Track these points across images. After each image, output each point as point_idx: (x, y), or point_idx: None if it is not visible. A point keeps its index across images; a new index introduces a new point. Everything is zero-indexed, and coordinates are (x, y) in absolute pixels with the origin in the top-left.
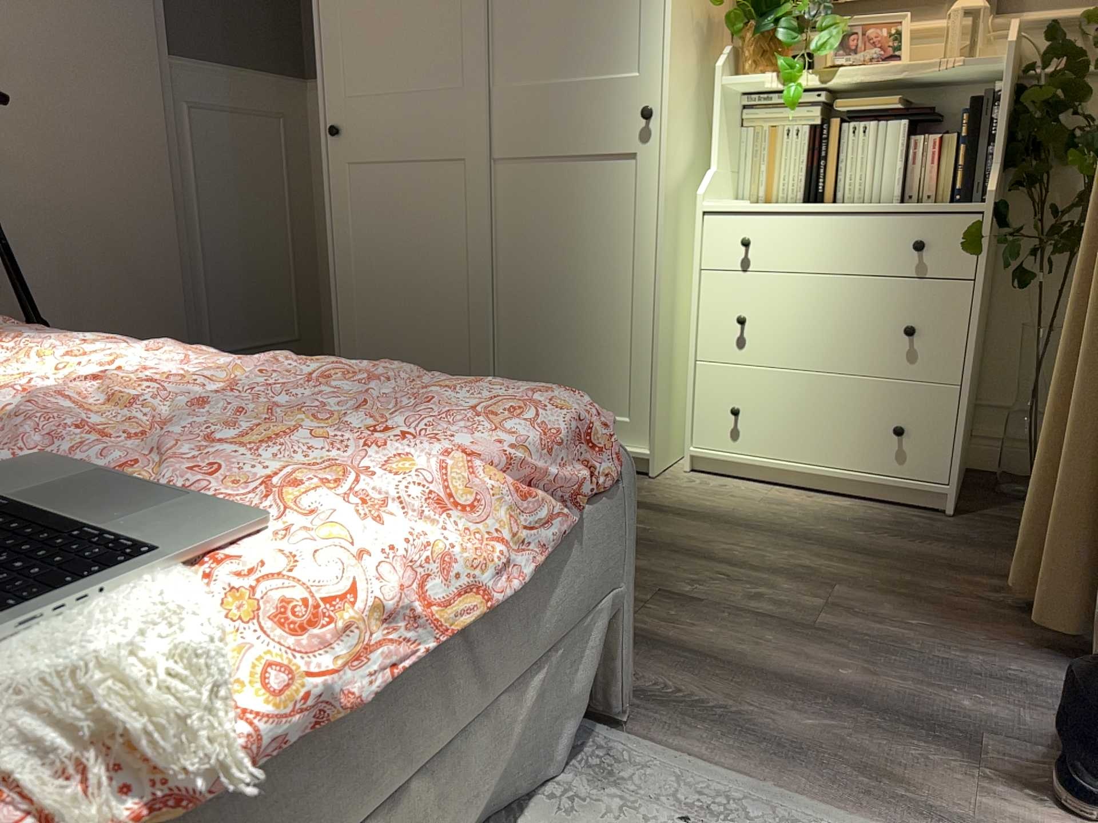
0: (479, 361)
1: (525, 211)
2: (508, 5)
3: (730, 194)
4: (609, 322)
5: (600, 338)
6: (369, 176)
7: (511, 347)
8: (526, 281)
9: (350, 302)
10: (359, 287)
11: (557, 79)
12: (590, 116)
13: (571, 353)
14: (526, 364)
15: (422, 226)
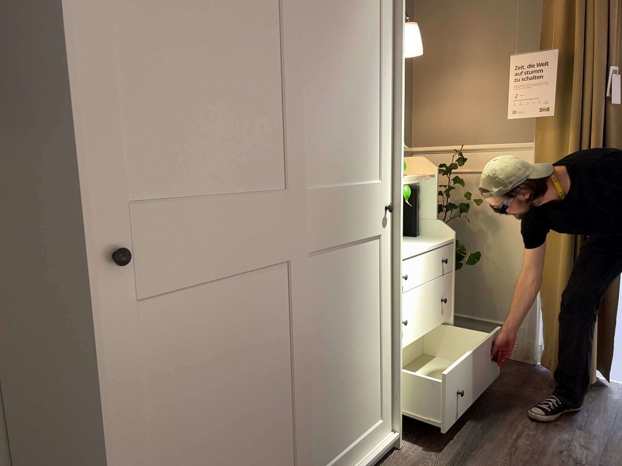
0: (306, 447)
1: (324, 293)
2: (311, 118)
3: None
4: (369, 354)
5: (365, 369)
6: (180, 305)
7: (316, 415)
8: (325, 352)
9: None
10: (166, 463)
11: (342, 183)
12: (360, 211)
13: (352, 391)
14: (326, 423)
15: (250, 342)
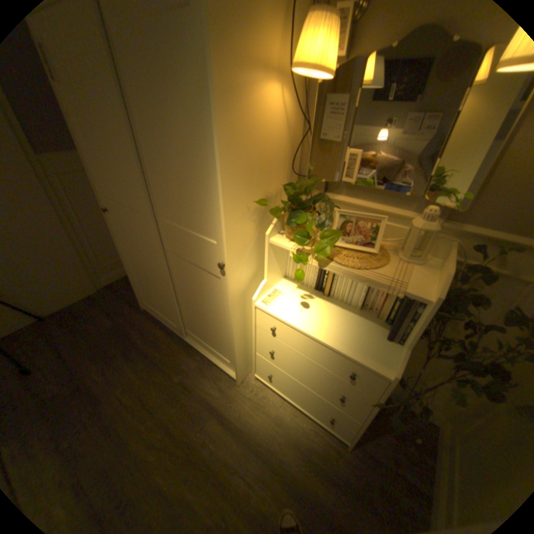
0: (176, 318)
1: (181, 275)
2: (153, 178)
3: (280, 277)
4: (218, 330)
5: (216, 333)
6: (122, 233)
7: (187, 316)
8: (187, 299)
9: (131, 275)
10: (133, 271)
11: (181, 226)
12: (198, 251)
13: (207, 331)
14: (192, 325)
15: (146, 262)
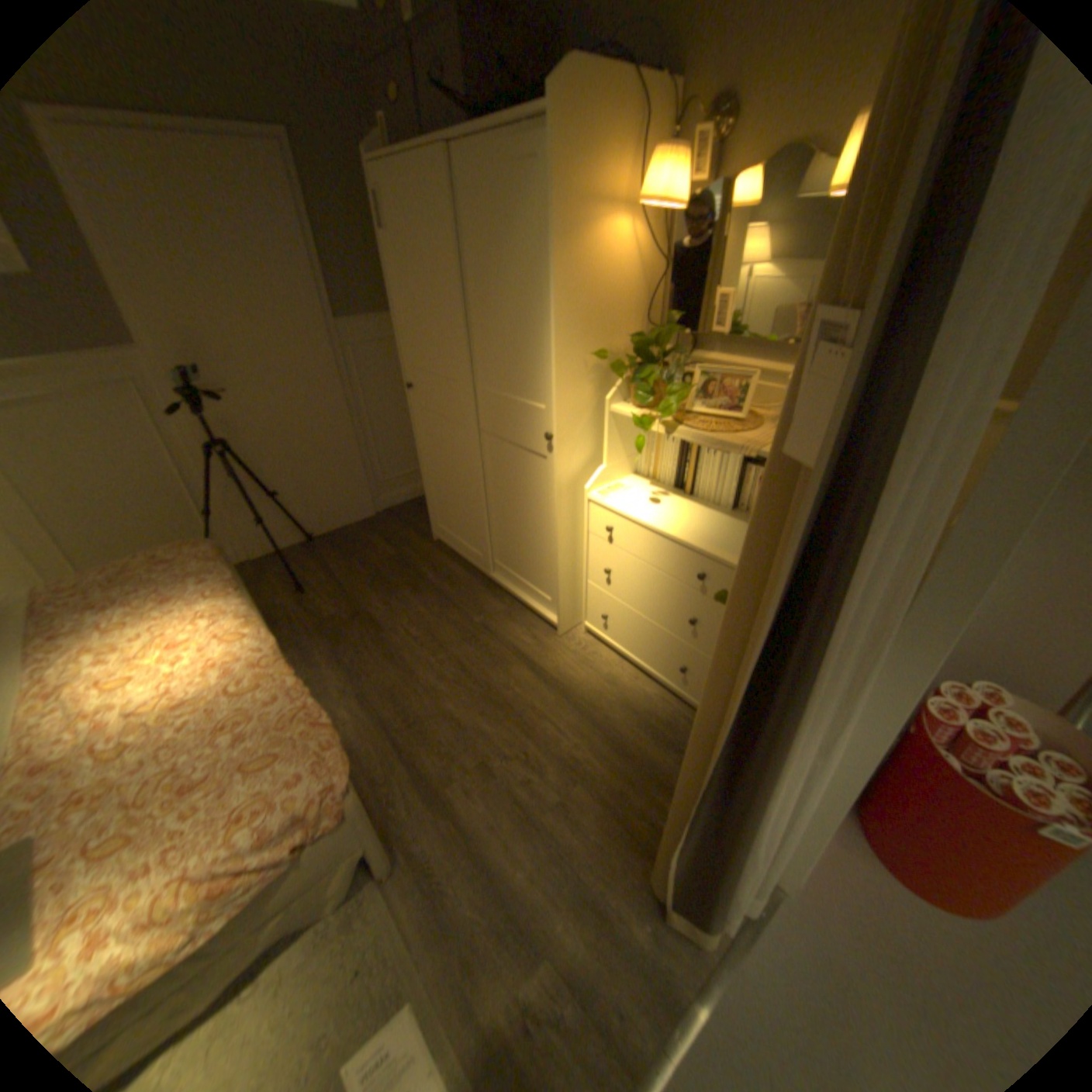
0: (484, 538)
1: (498, 465)
2: (480, 334)
3: (628, 470)
4: (539, 544)
5: (536, 551)
6: (428, 416)
7: (499, 535)
8: (502, 504)
9: (430, 480)
10: (433, 474)
11: (507, 392)
12: (523, 423)
13: (524, 551)
14: (505, 547)
15: (453, 455)
